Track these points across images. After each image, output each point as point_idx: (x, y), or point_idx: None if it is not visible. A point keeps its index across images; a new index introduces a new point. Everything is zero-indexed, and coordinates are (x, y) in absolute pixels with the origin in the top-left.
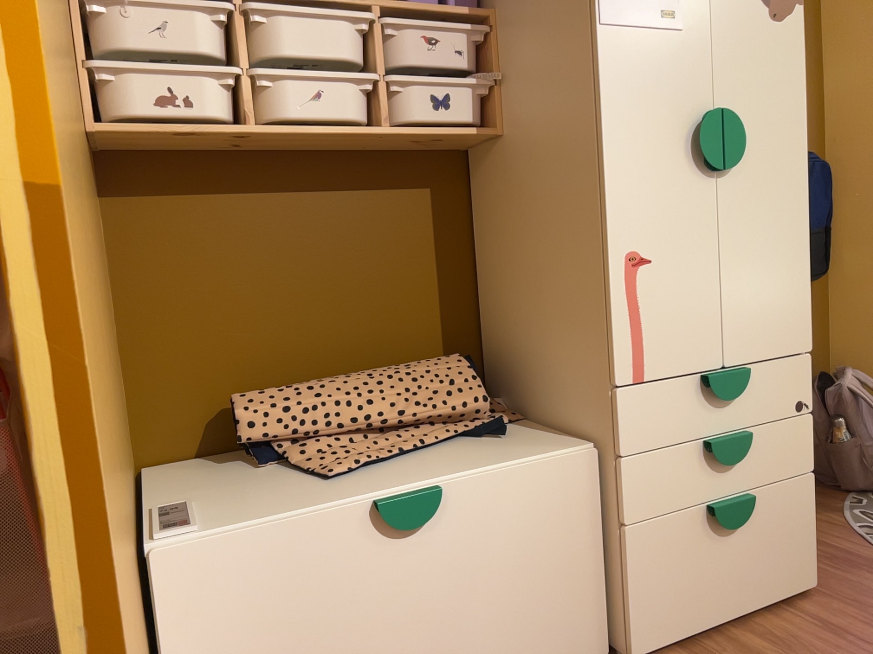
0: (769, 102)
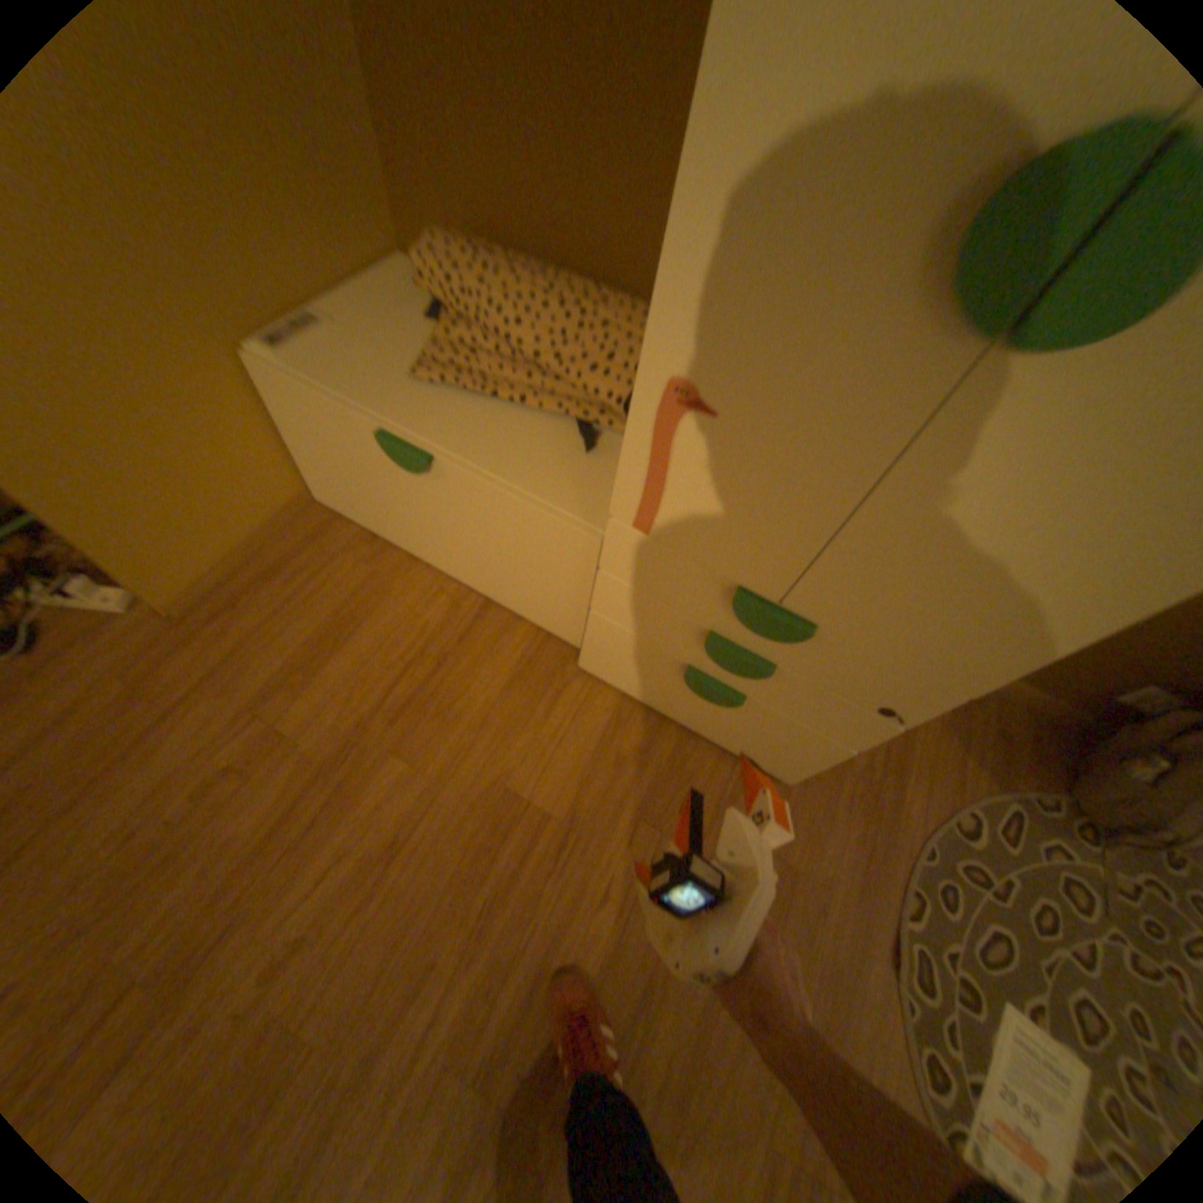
0: None
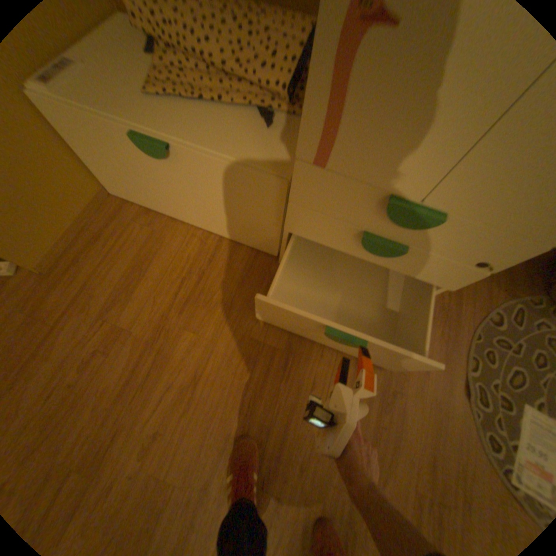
0: None
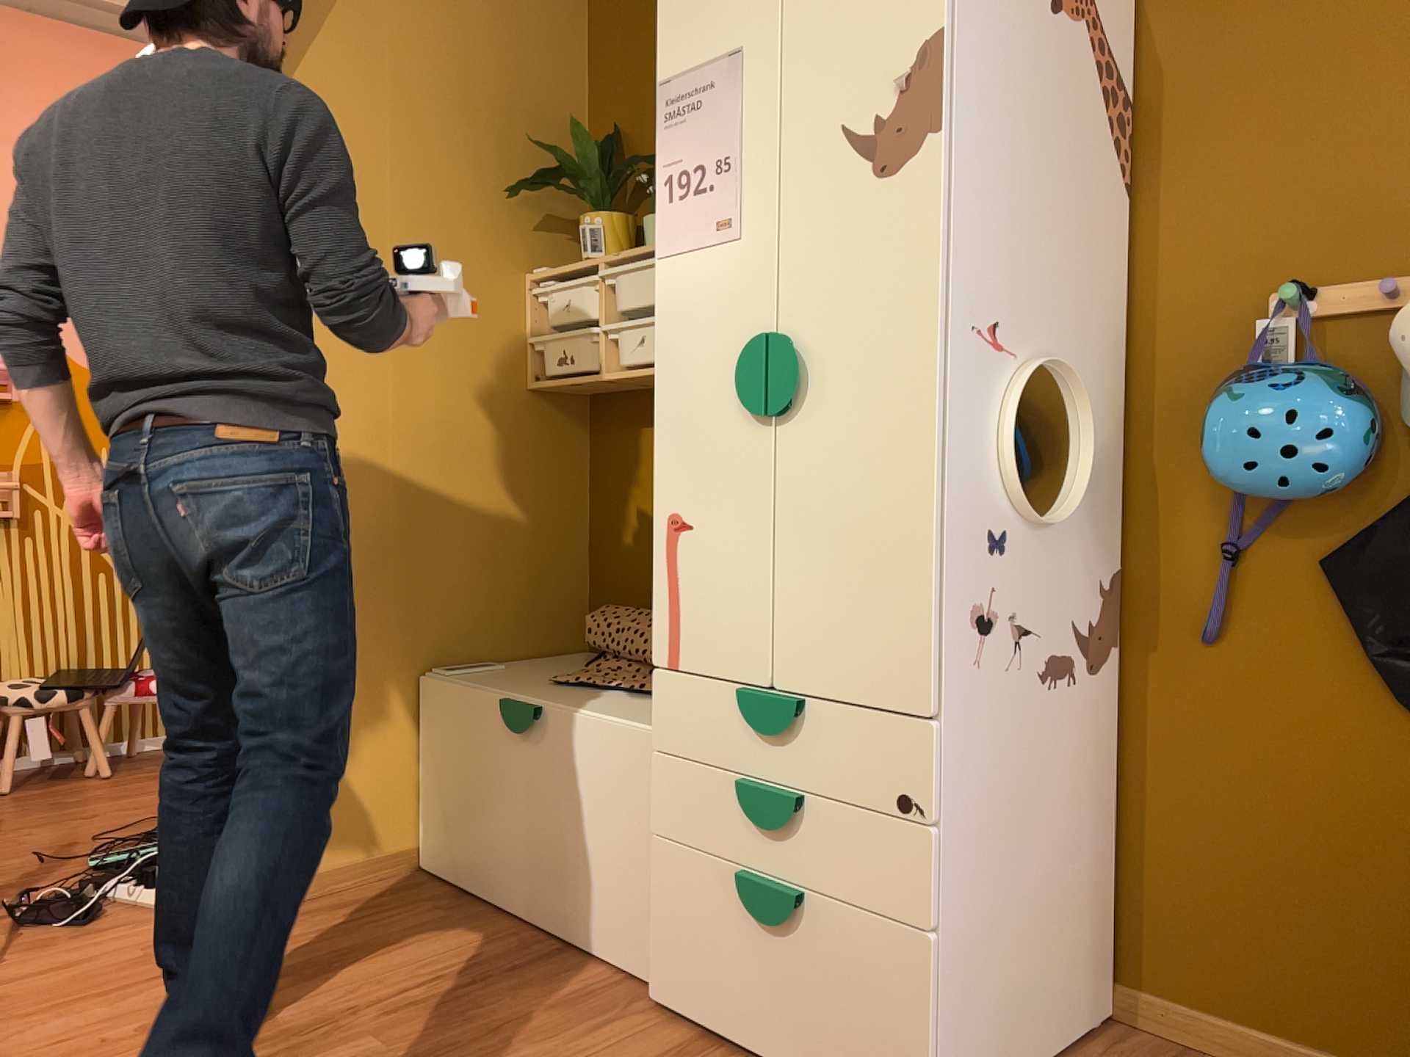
0: (867, 306)
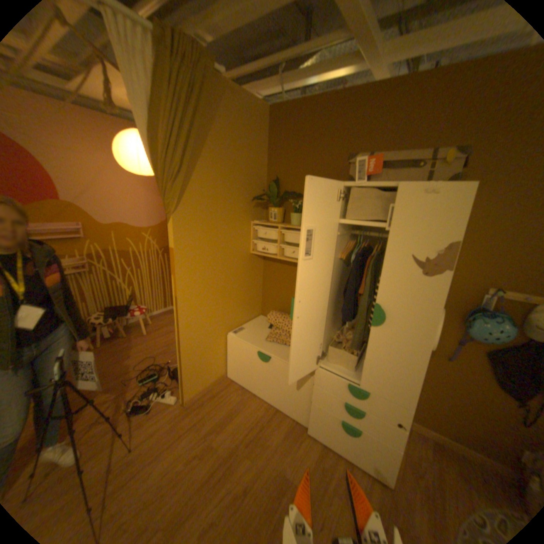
0: (412, 309)
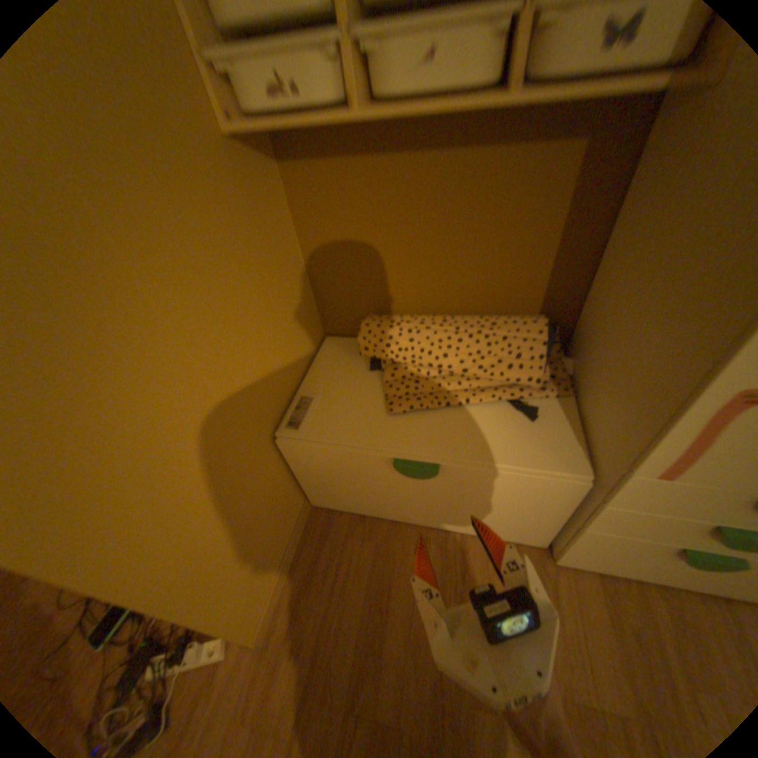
0: None
